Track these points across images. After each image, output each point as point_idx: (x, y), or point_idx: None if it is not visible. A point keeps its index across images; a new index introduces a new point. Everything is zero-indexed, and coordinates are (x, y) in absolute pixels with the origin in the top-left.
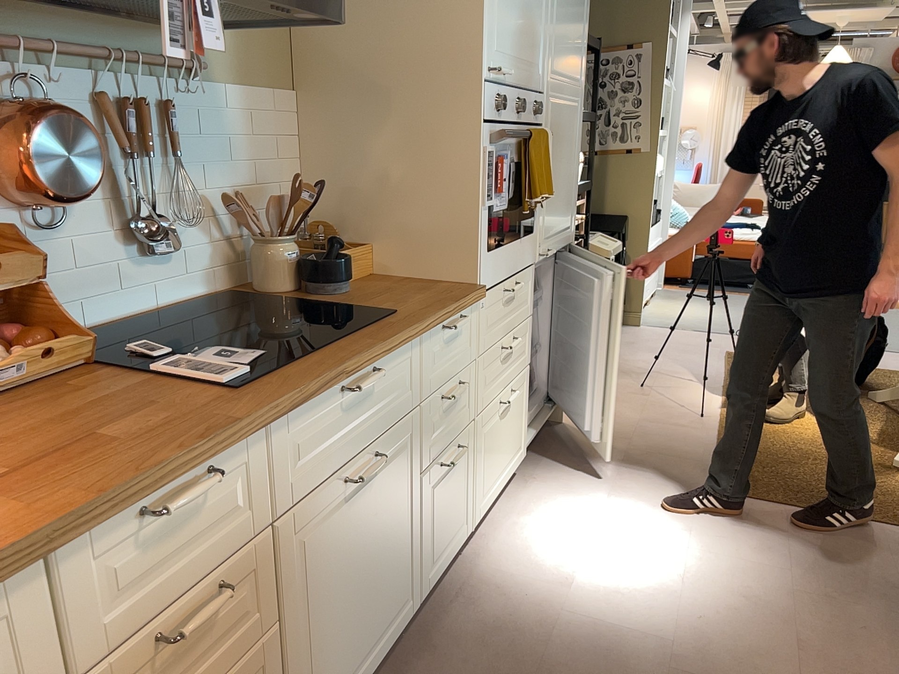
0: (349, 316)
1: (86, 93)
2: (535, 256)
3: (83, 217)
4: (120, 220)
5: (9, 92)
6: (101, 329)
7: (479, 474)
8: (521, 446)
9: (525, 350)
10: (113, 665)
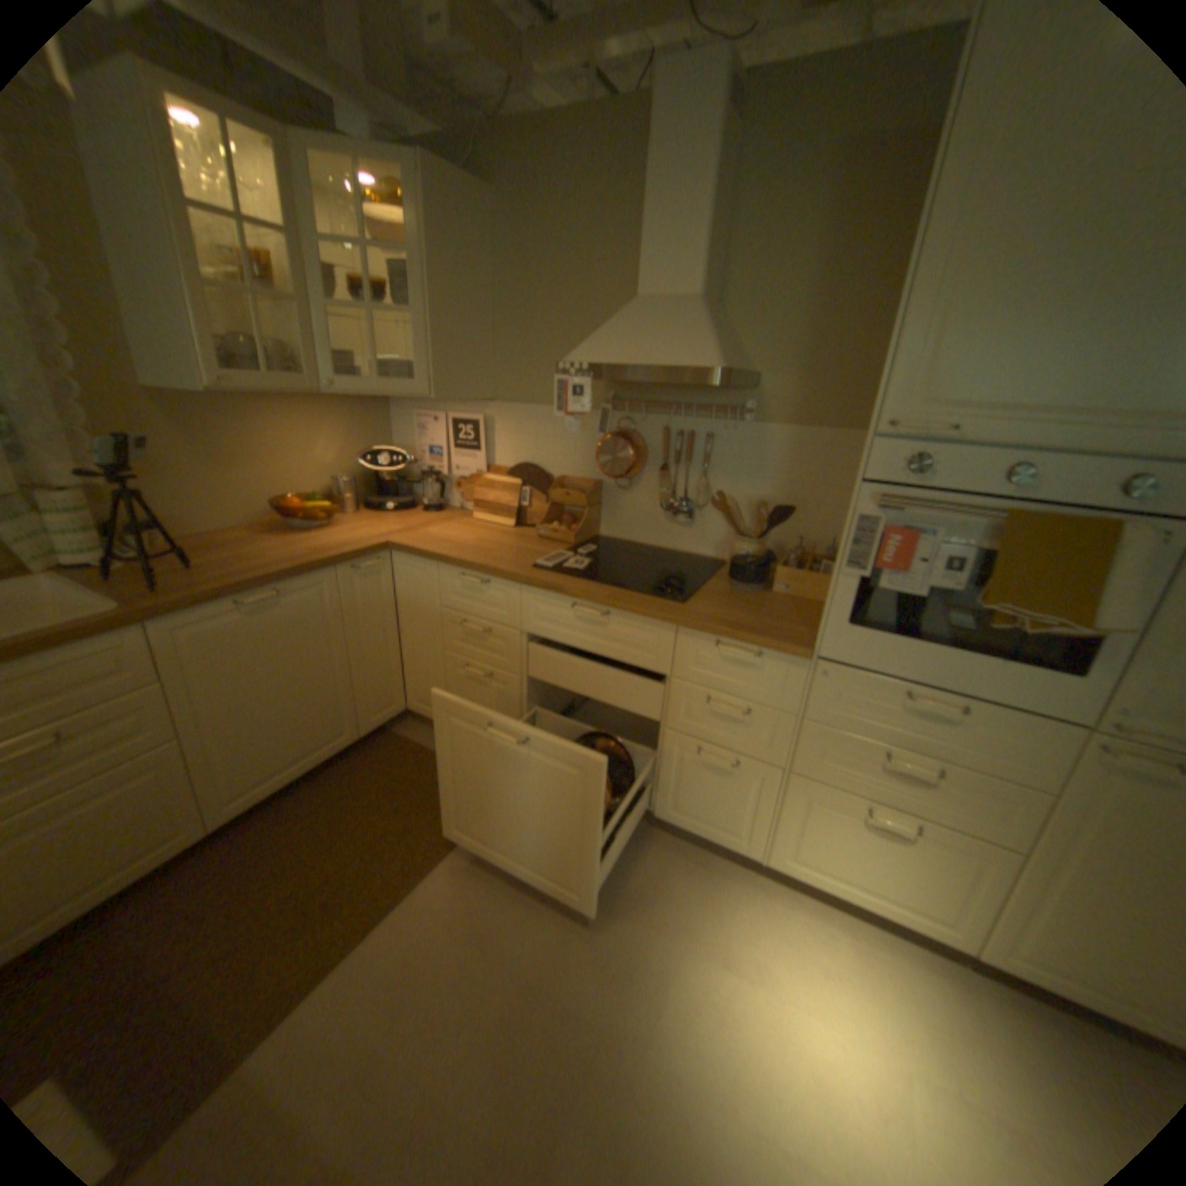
0: (681, 594)
1: (659, 427)
2: (1082, 715)
3: (643, 488)
4: (672, 496)
5: (617, 425)
6: (638, 545)
7: (792, 832)
8: (952, 925)
9: (1000, 820)
10: (454, 615)
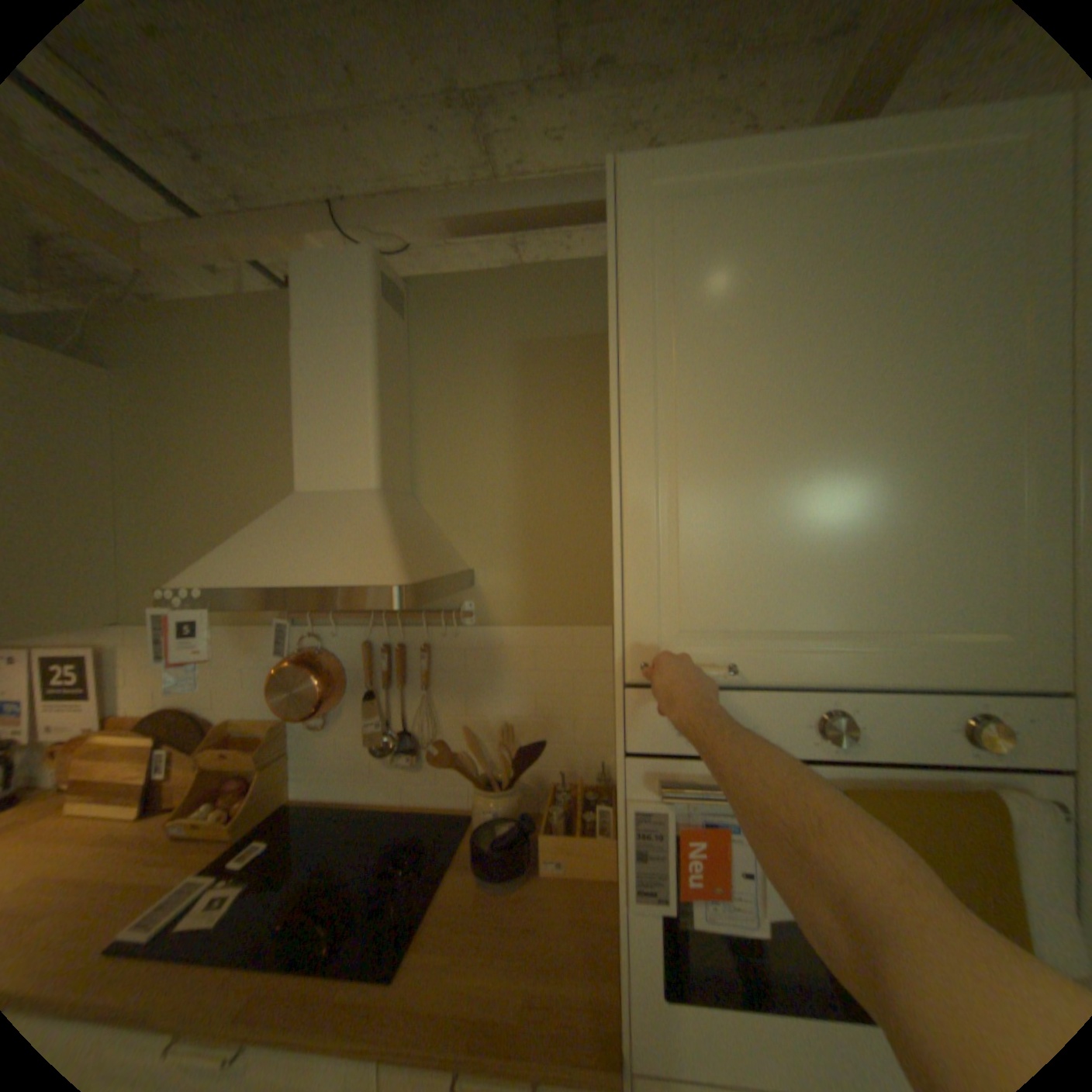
0: (396, 940)
1: (359, 641)
2: None
3: (347, 725)
4: (390, 729)
5: (301, 645)
6: (349, 808)
7: None
8: None
9: None
10: None
